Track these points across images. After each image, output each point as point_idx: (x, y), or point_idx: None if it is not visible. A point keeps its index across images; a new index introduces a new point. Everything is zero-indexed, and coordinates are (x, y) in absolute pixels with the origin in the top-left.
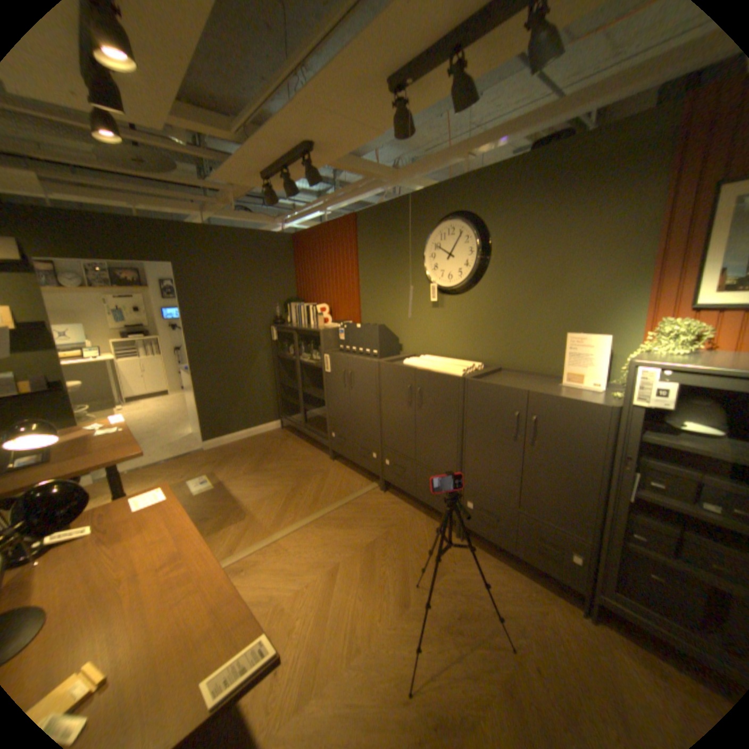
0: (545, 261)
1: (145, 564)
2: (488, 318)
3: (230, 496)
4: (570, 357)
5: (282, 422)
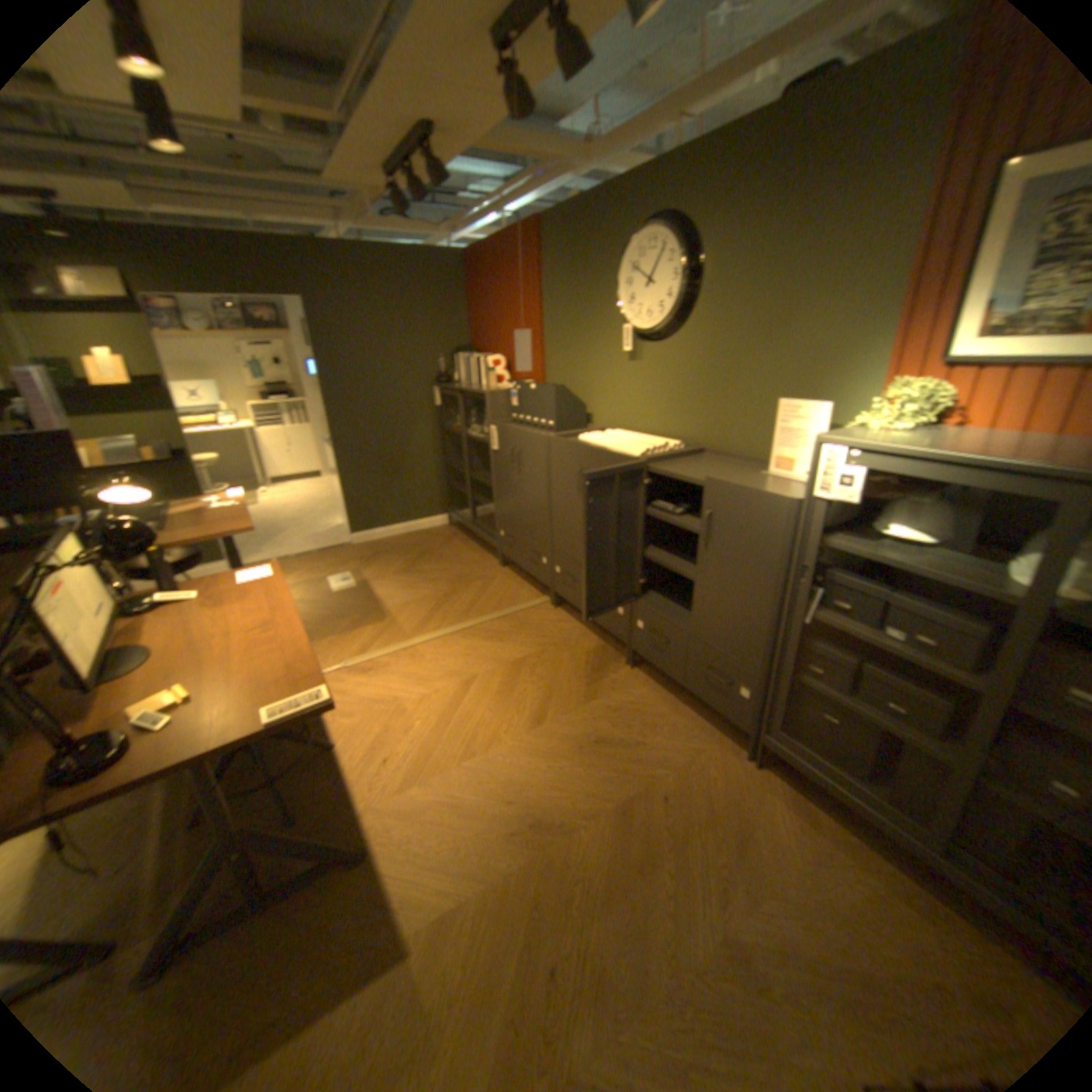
0: (770, 290)
1: (242, 625)
2: (696, 376)
3: (374, 595)
4: (781, 434)
5: (450, 516)
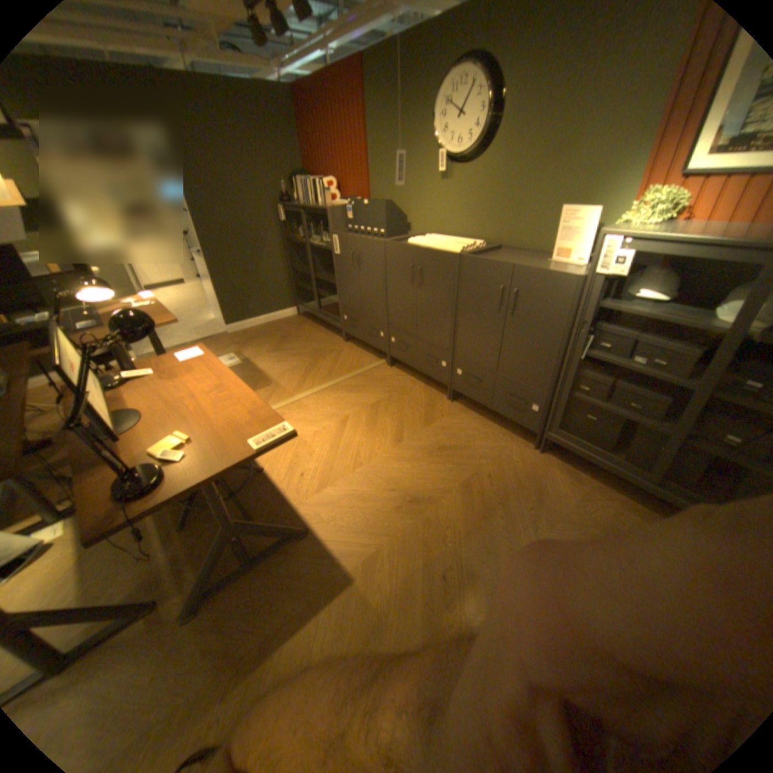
0: (561, 116)
1: (203, 389)
2: (499, 188)
3: (260, 368)
4: (566, 229)
5: (301, 307)
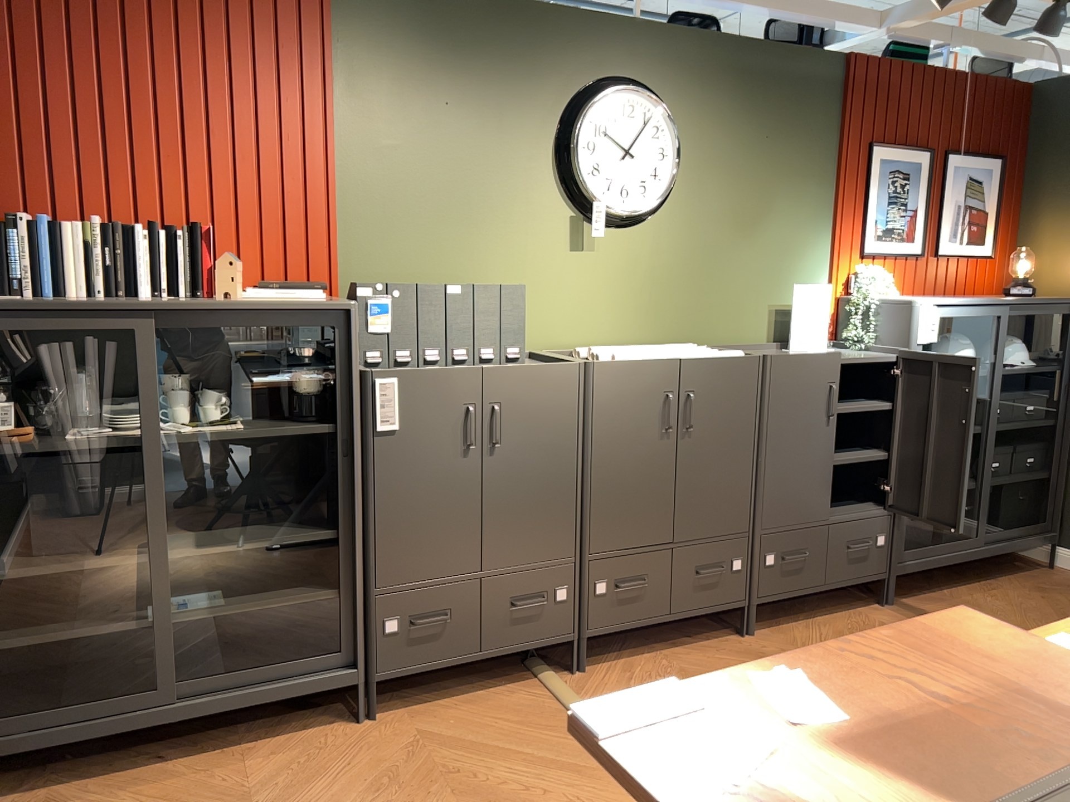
0: (745, 190)
1: None
2: (675, 268)
3: None
4: (797, 315)
5: None
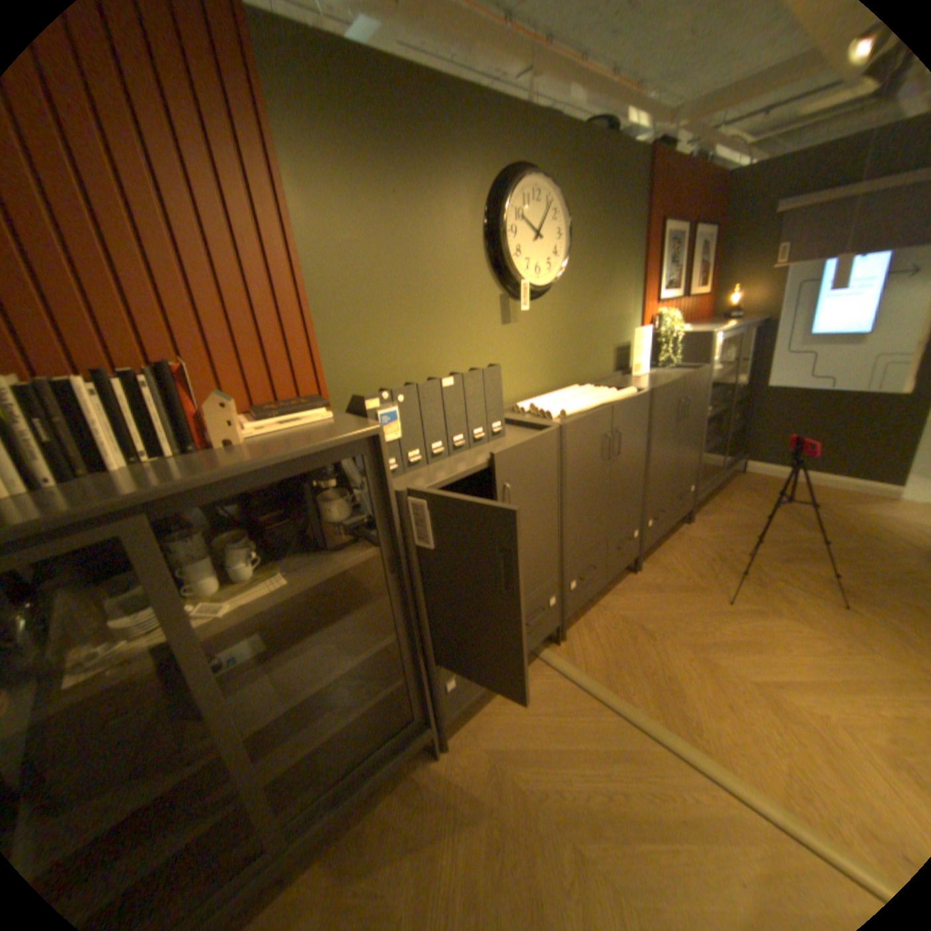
0: (601, 260)
1: None
2: (565, 328)
3: None
4: (636, 351)
5: None
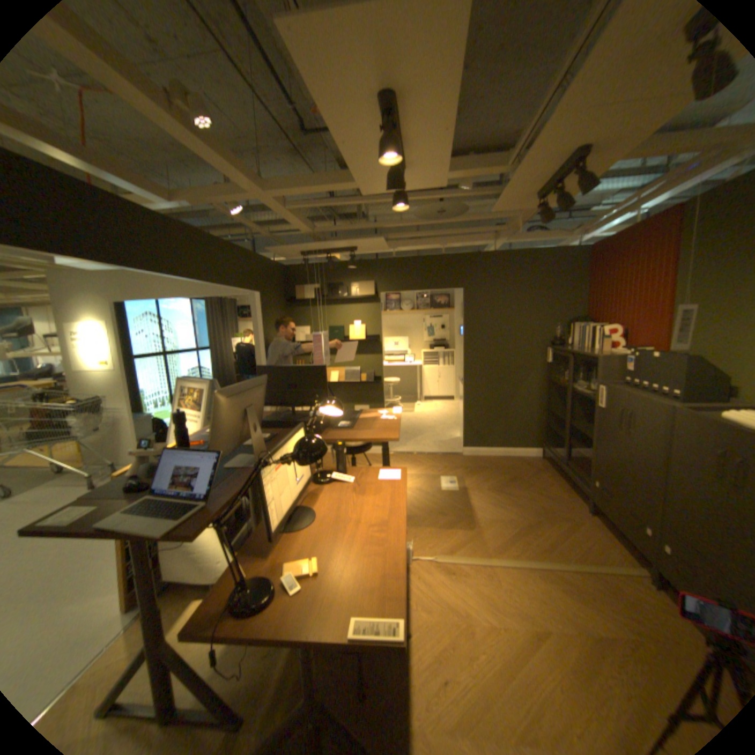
0: None
1: (368, 518)
2: None
3: (469, 504)
4: None
5: (544, 451)
